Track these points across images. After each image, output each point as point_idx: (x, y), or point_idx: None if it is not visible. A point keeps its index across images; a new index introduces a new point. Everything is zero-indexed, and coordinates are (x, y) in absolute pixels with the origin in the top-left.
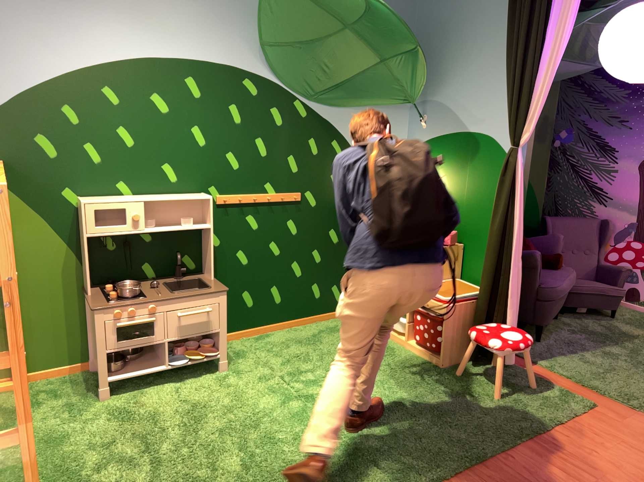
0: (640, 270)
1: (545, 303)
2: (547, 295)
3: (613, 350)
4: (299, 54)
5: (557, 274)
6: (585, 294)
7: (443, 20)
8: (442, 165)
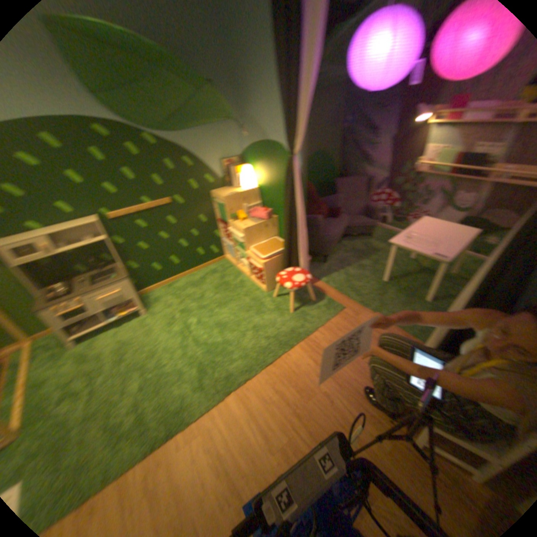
0: (393, 206)
1: (329, 244)
2: (330, 240)
3: (368, 265)
4: (125, 92)
5: (339, 223)
6: (359, 228)
7: (241, 38)
8: (260, 164)
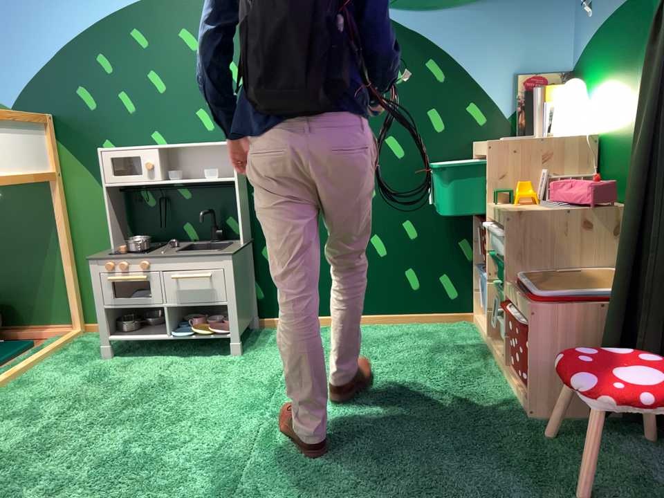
0: None
1: None
2: None
3: None
4: None
5: None
6: None
7: None
8: (613, 66)
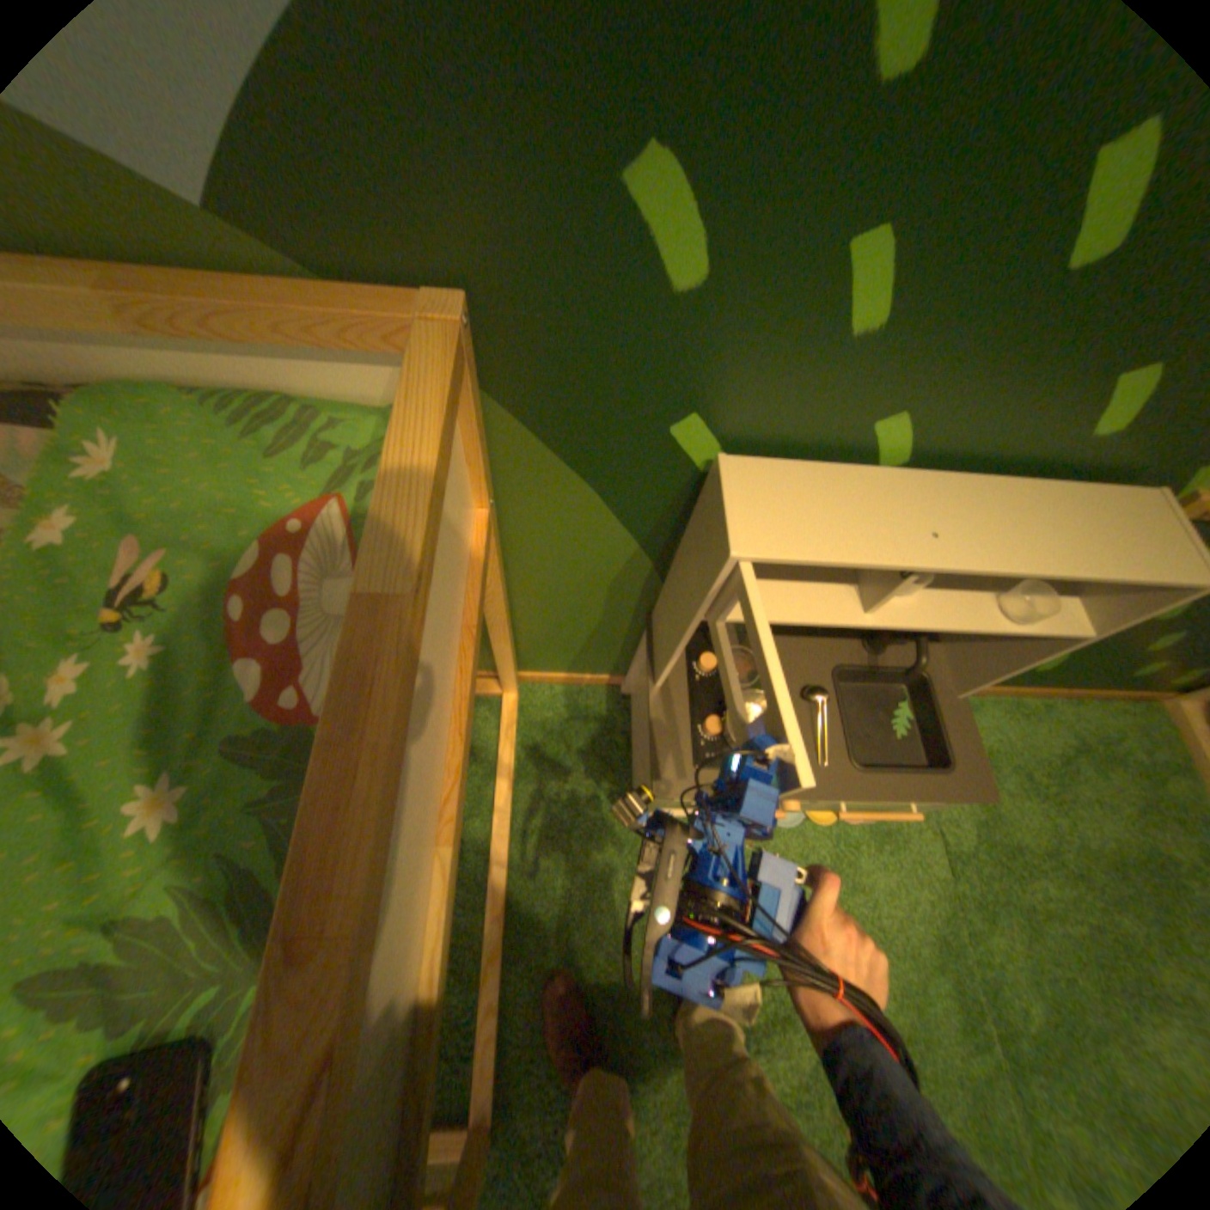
0: None
1: None
2: None
3: None
4: None
5: None
6: None
7: None
8: None
